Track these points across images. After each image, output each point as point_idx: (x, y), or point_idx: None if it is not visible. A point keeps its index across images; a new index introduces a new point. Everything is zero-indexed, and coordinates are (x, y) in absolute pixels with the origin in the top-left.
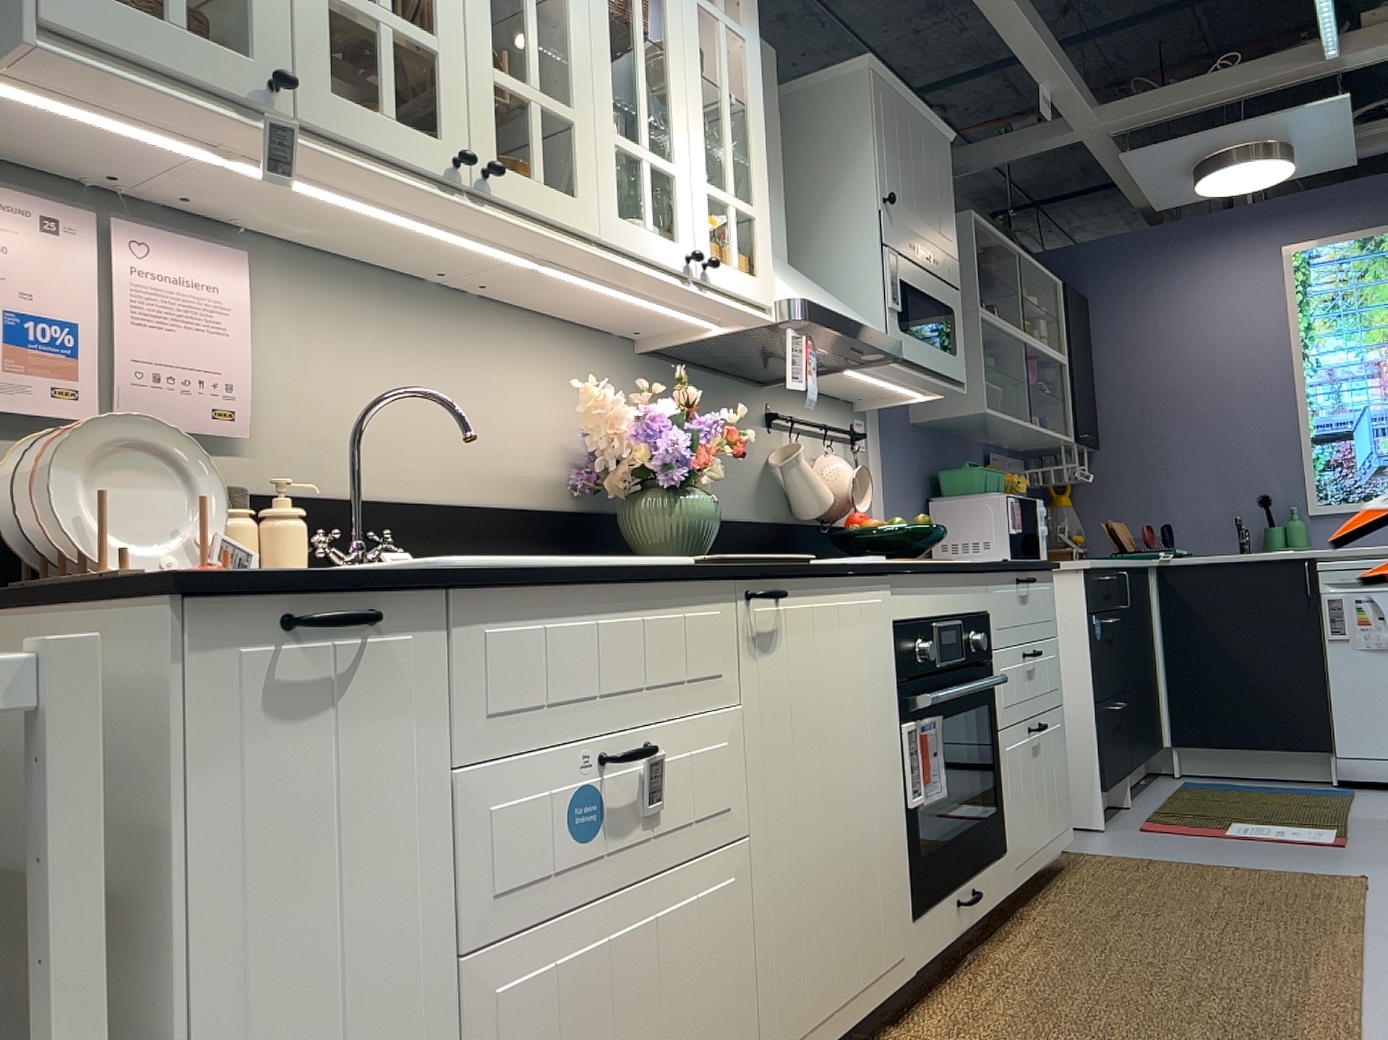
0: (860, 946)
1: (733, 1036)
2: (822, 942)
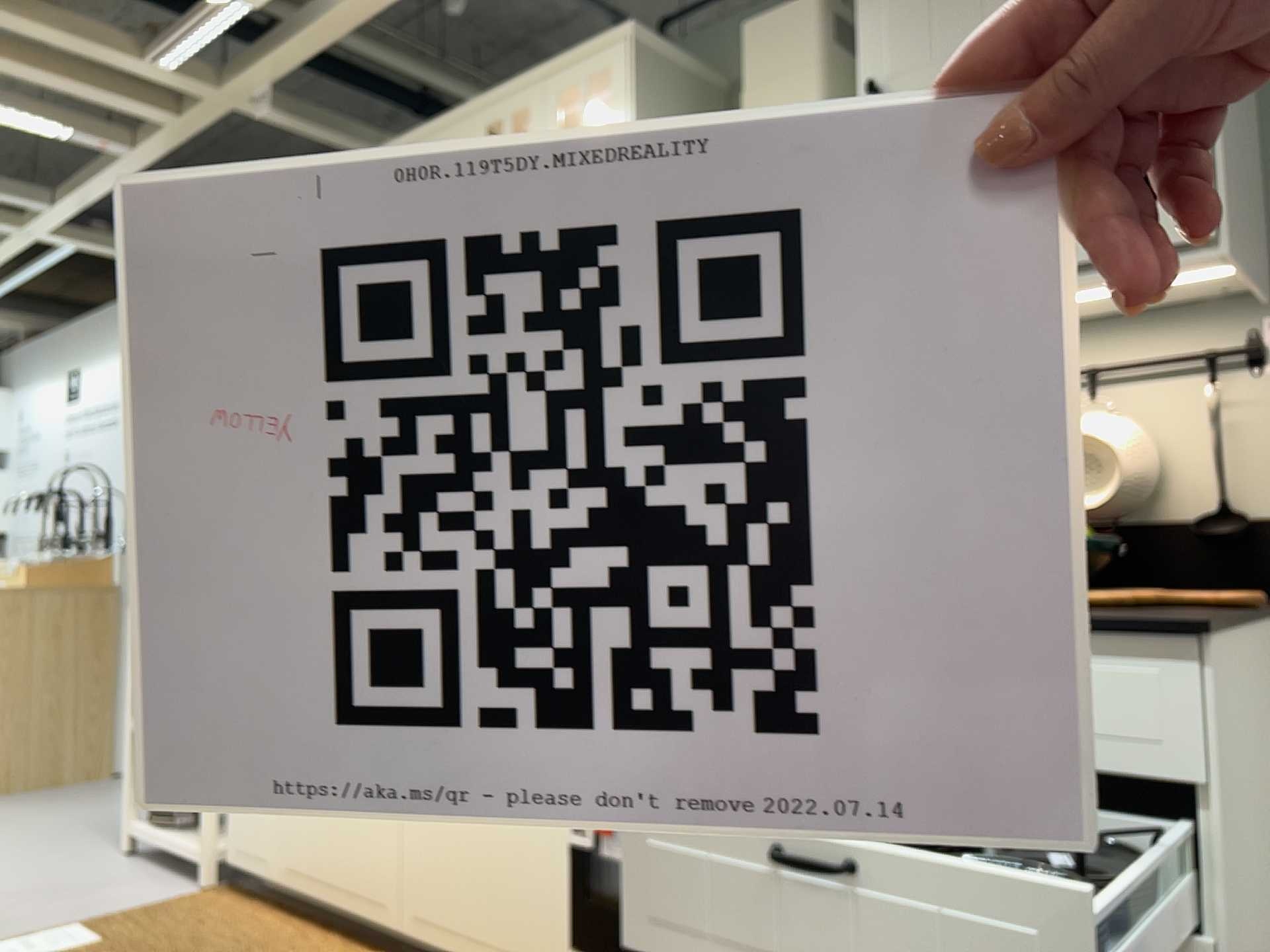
0: (491, 913)
1: (381, 875)
2: (452, 877)
